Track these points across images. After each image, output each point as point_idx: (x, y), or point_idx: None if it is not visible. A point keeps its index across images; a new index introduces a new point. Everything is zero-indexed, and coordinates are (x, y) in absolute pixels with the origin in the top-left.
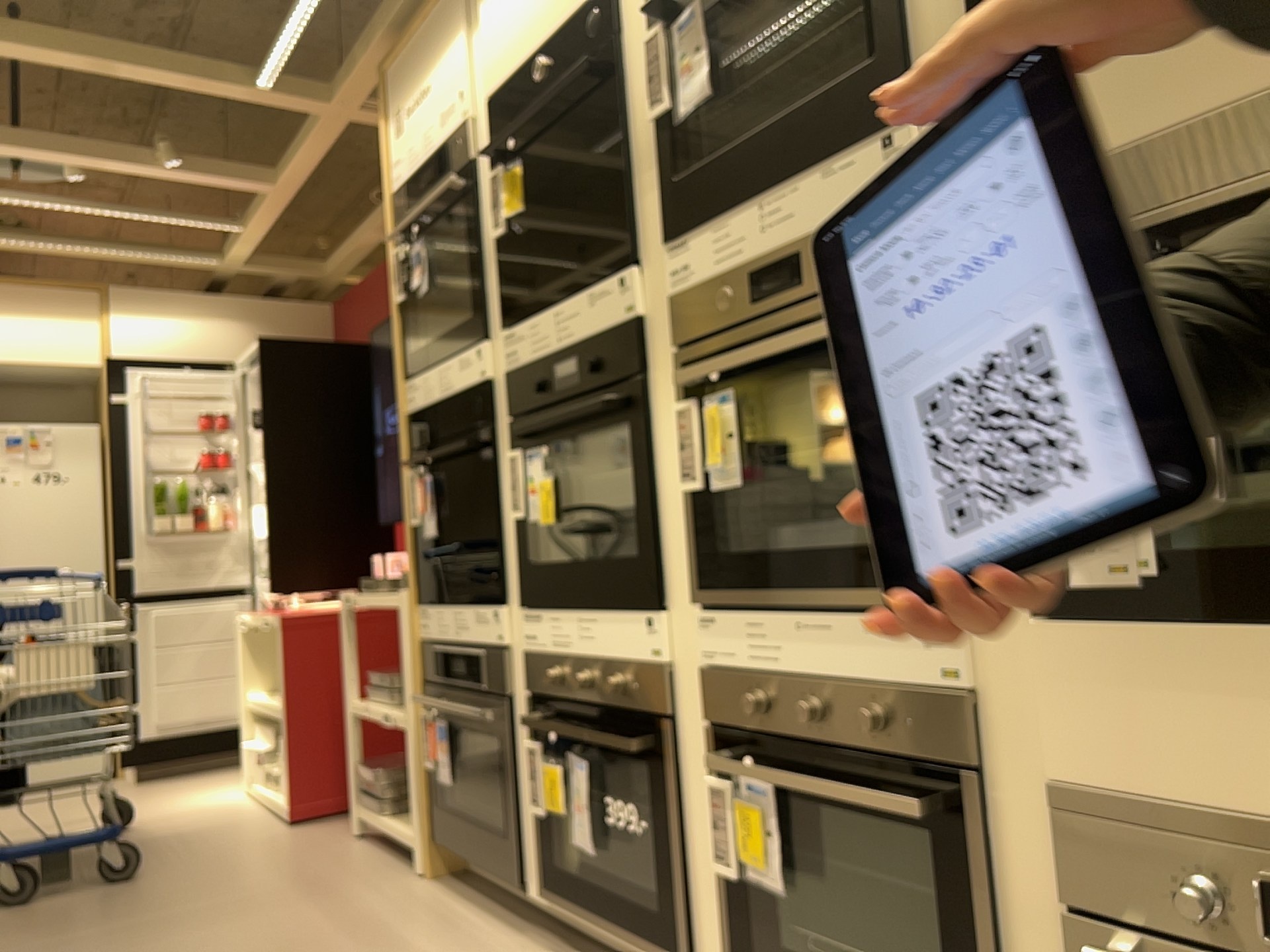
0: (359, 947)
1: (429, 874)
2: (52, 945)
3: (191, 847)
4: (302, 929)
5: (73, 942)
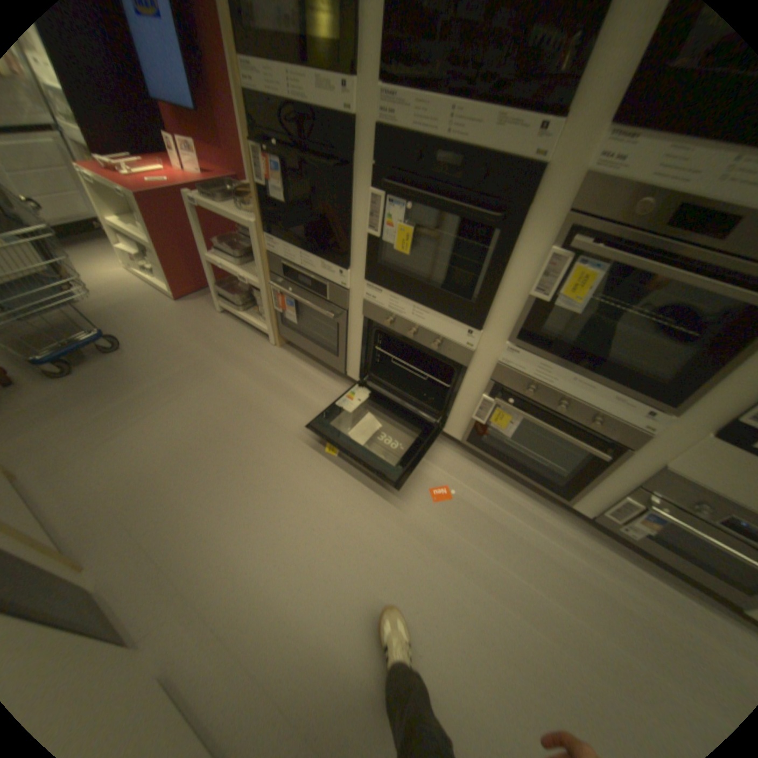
0: (279, 397)
1: (279, 346)
2: (118, 407)
3: (131, 321)
4: (243, 386)
5: (128, 403)
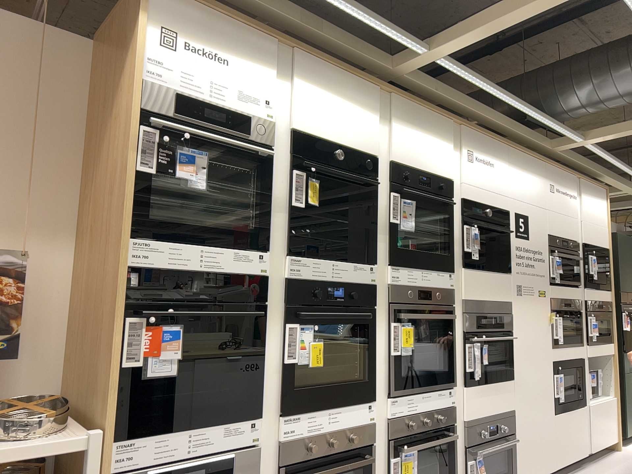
0: None
1: None
2: None
3: None
4: None
5: None
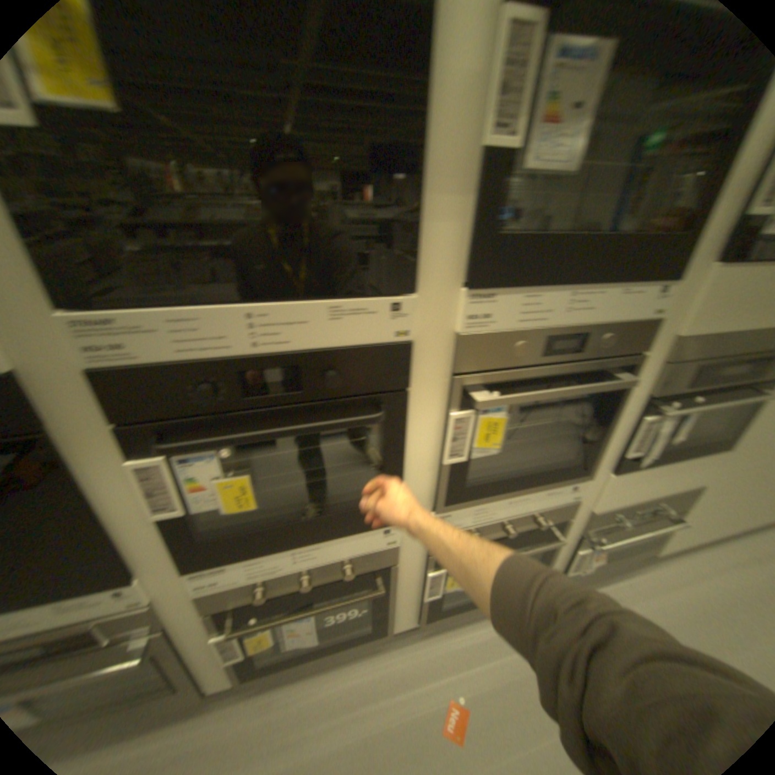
0: None
1: None
2: None
3: None
4: None
5: None
